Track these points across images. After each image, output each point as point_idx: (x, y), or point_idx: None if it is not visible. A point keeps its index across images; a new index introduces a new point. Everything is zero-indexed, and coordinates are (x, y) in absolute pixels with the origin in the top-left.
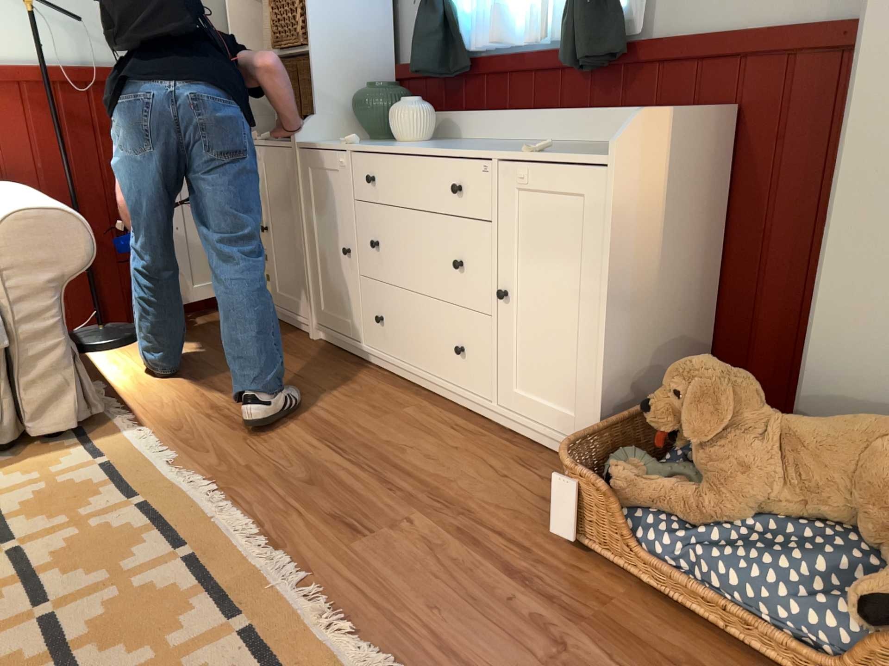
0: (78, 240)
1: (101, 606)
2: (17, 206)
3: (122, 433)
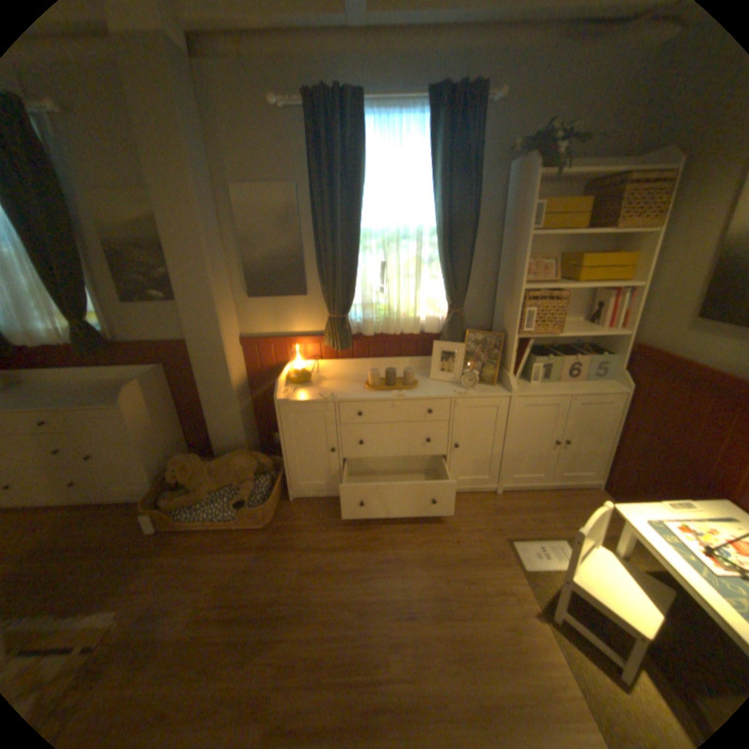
0: None
1: None
2: None
3: None
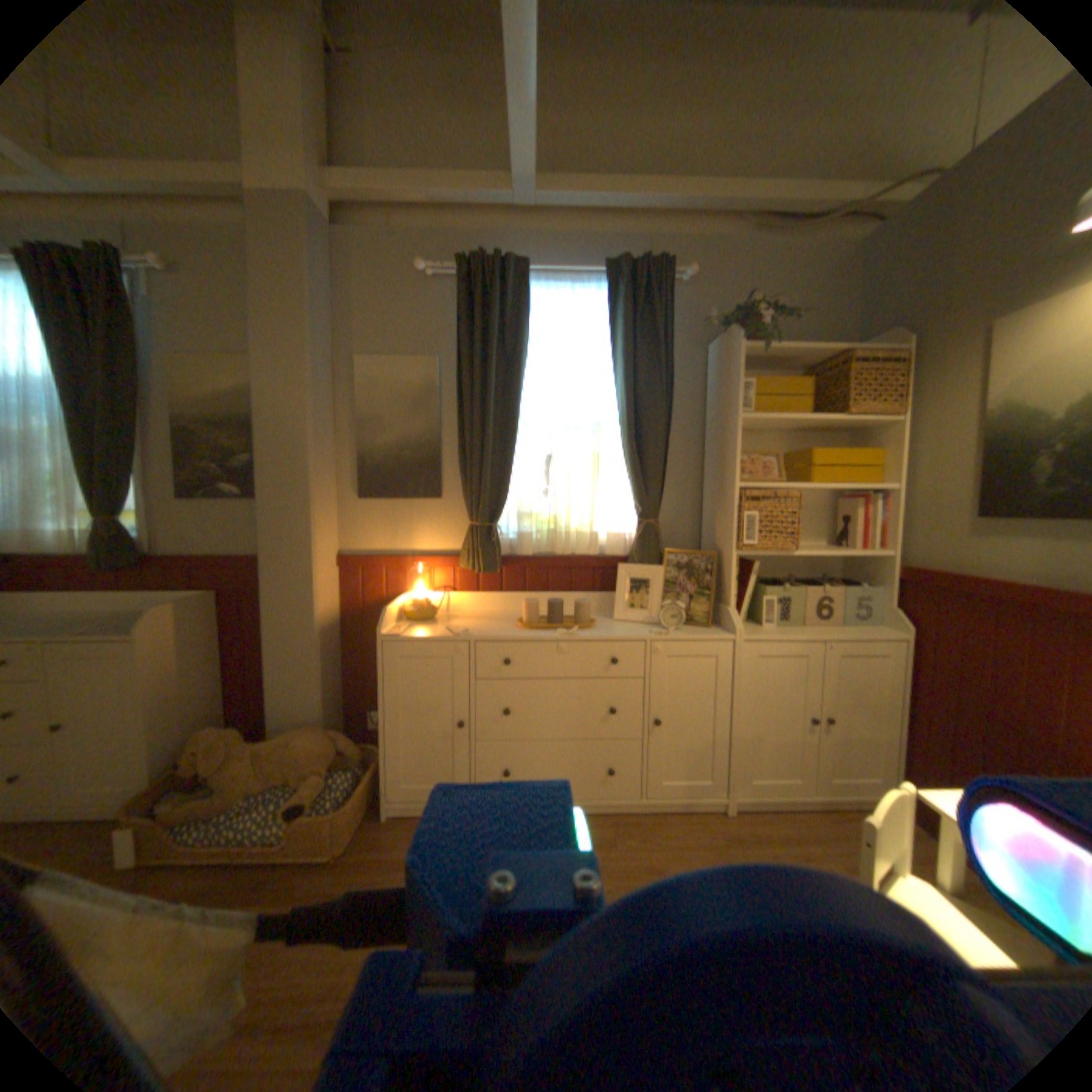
0: None
1: None
2: None
3: None
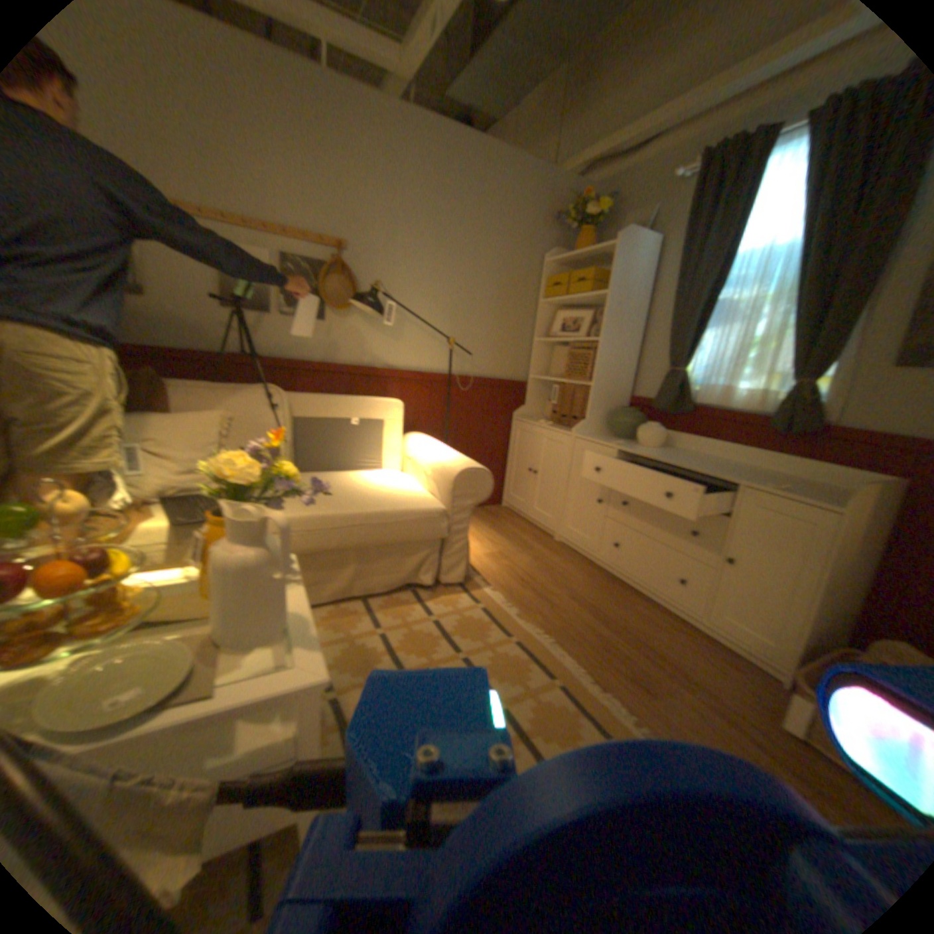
0: (485, 485)
1: (529, 711)
2: (457, 461)
3: (481, 589)
